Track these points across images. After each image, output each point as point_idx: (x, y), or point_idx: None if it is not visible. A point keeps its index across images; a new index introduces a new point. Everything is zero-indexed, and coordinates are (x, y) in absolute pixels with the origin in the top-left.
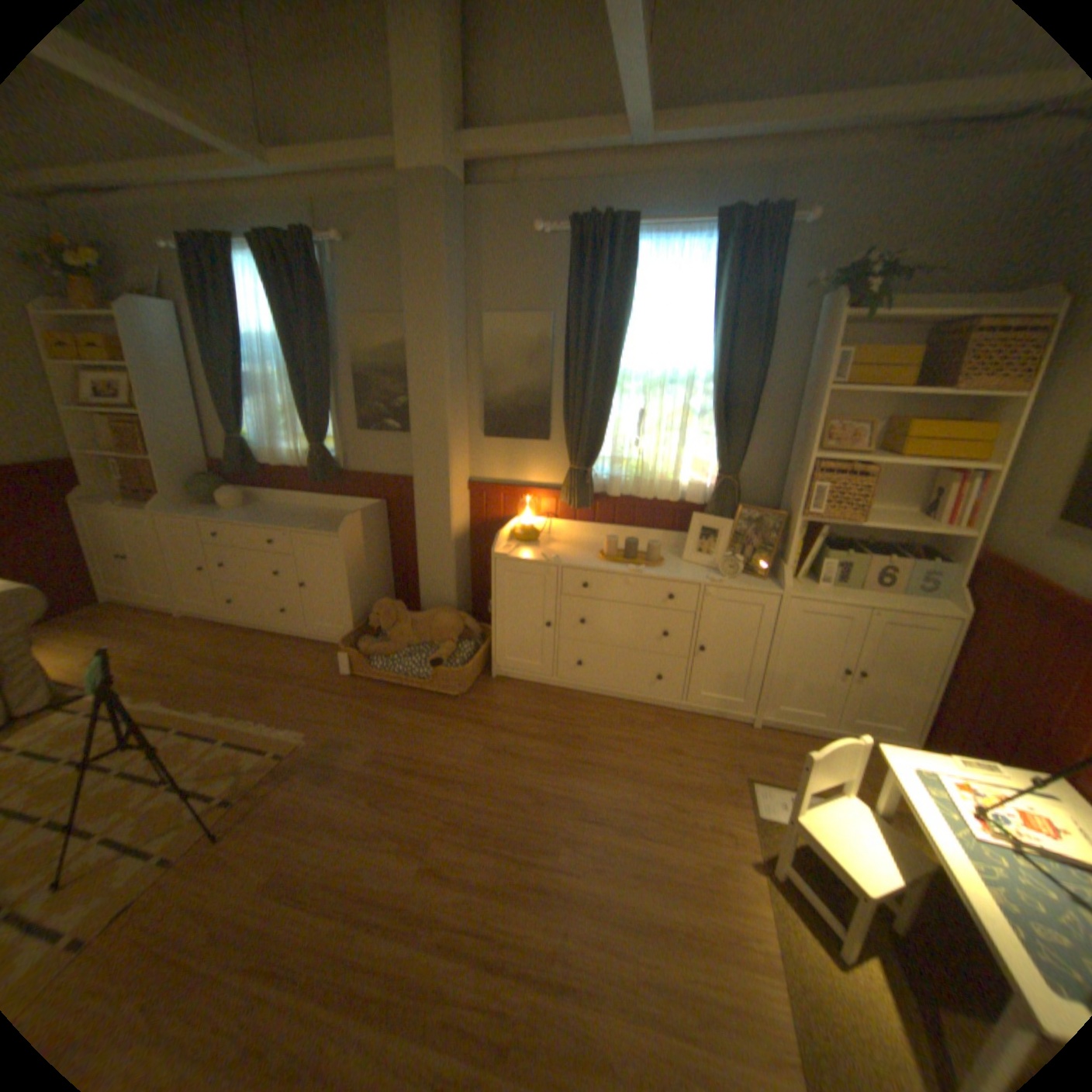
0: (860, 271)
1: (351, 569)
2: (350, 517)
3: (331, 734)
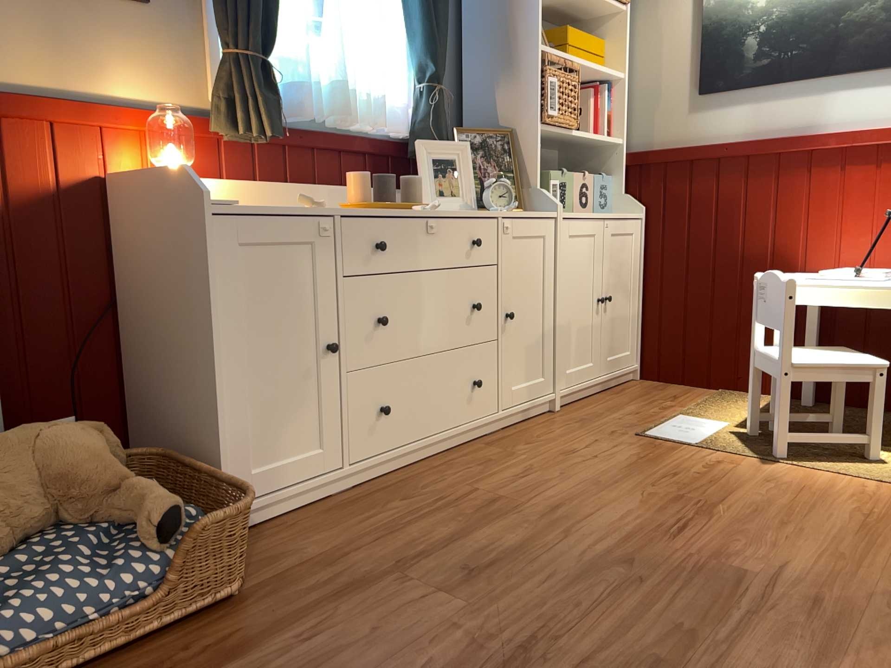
0: None
1: None
2: None
3: None
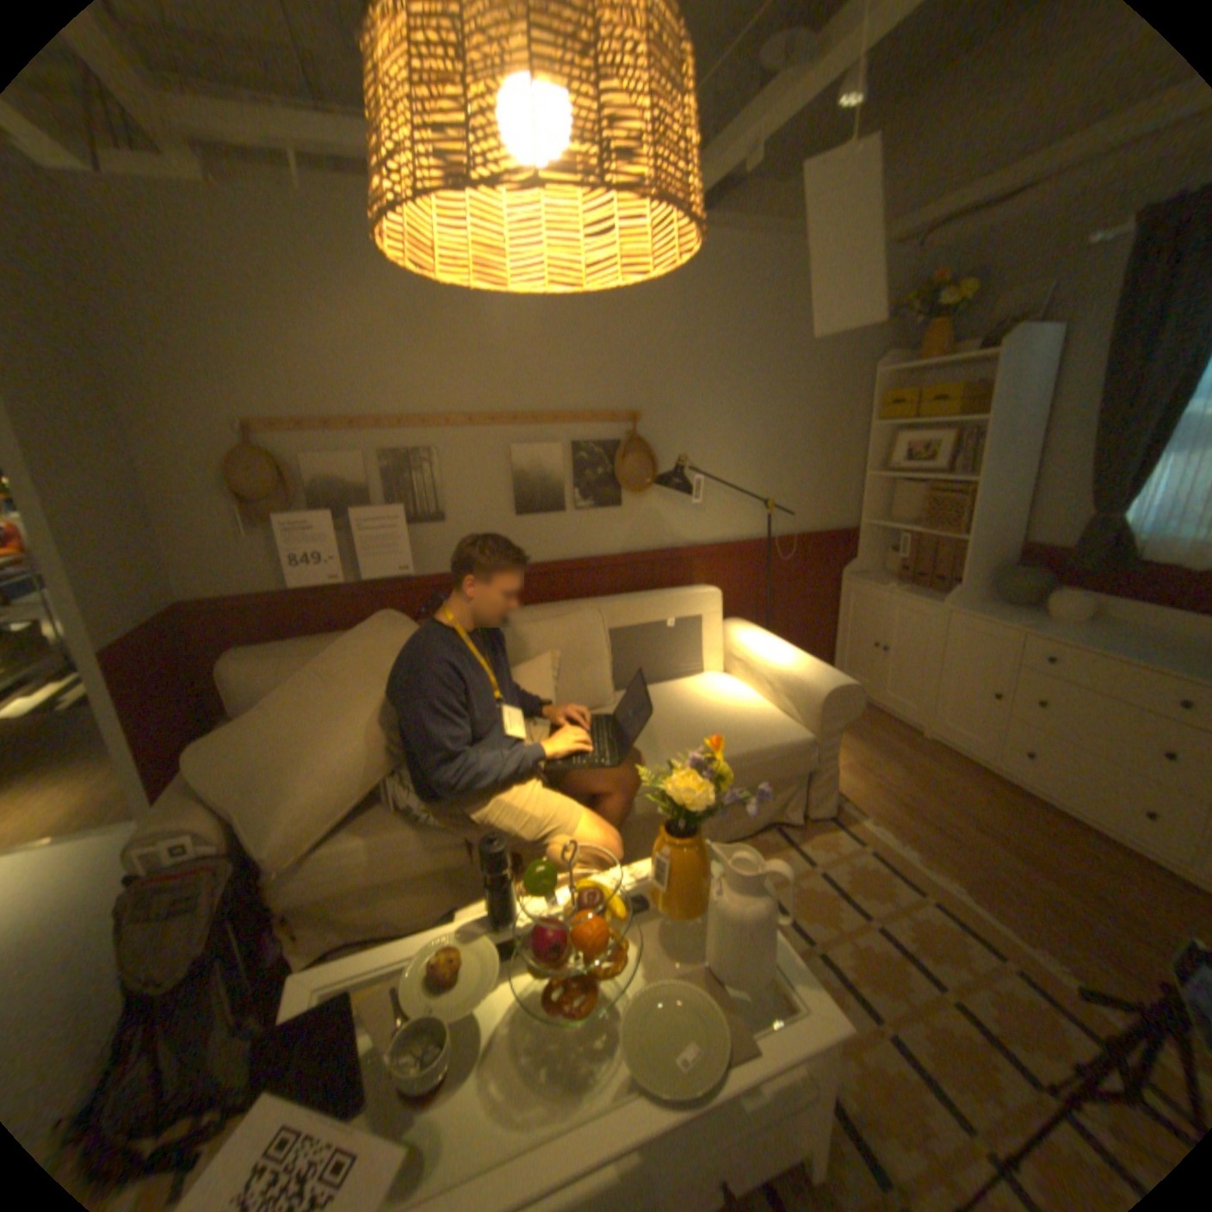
0: None
1: None
2: None
3: None
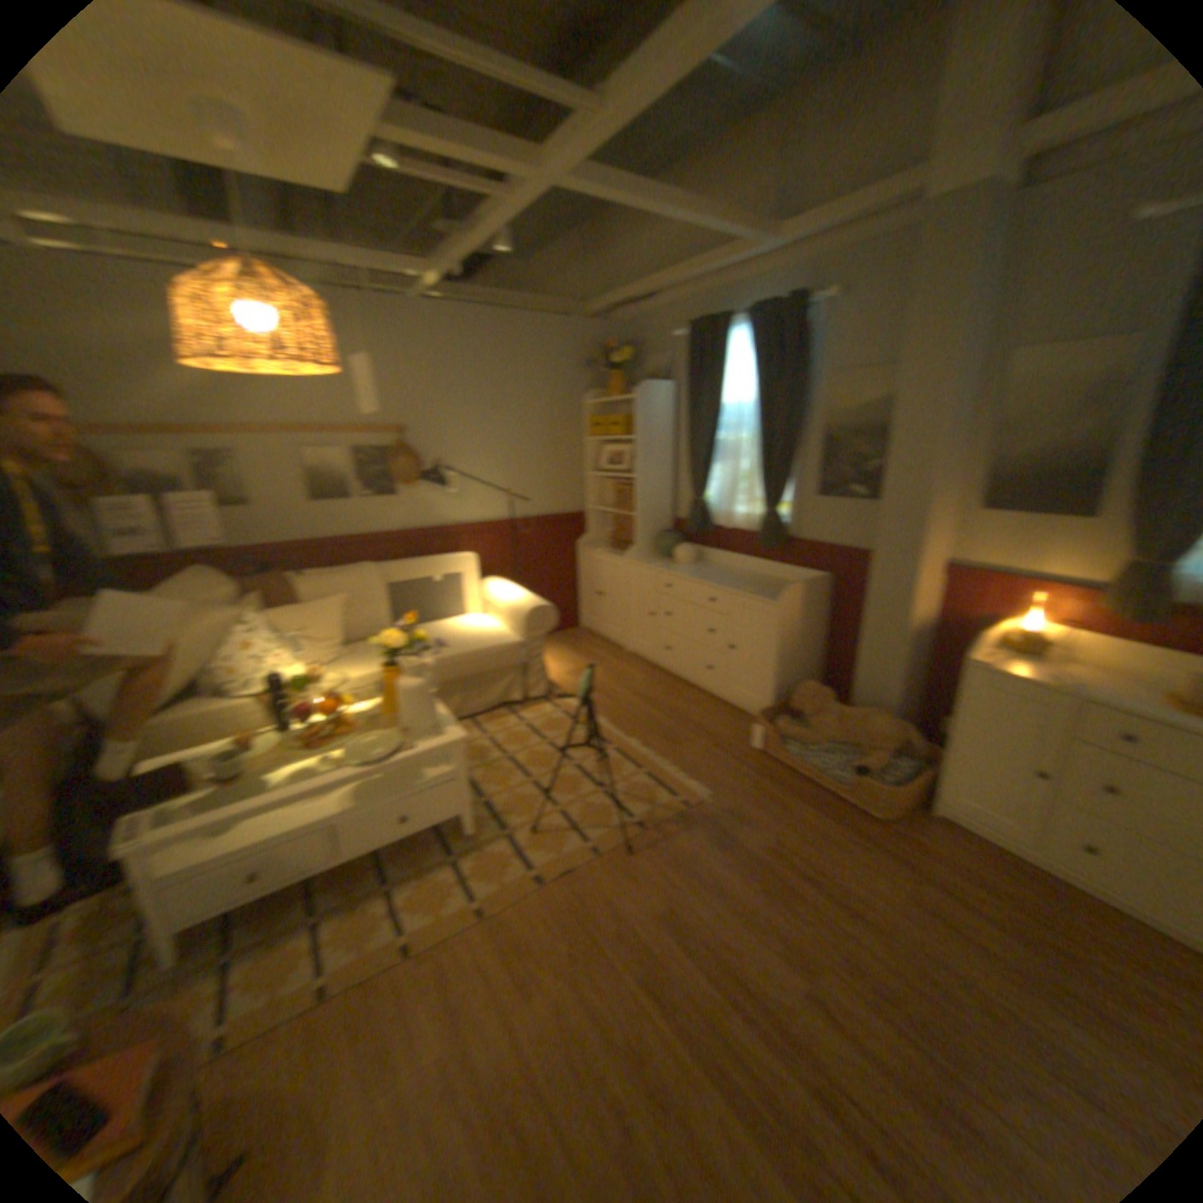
0: None
1: (782, 641)
2: (791, 587)
3: (734, 803)
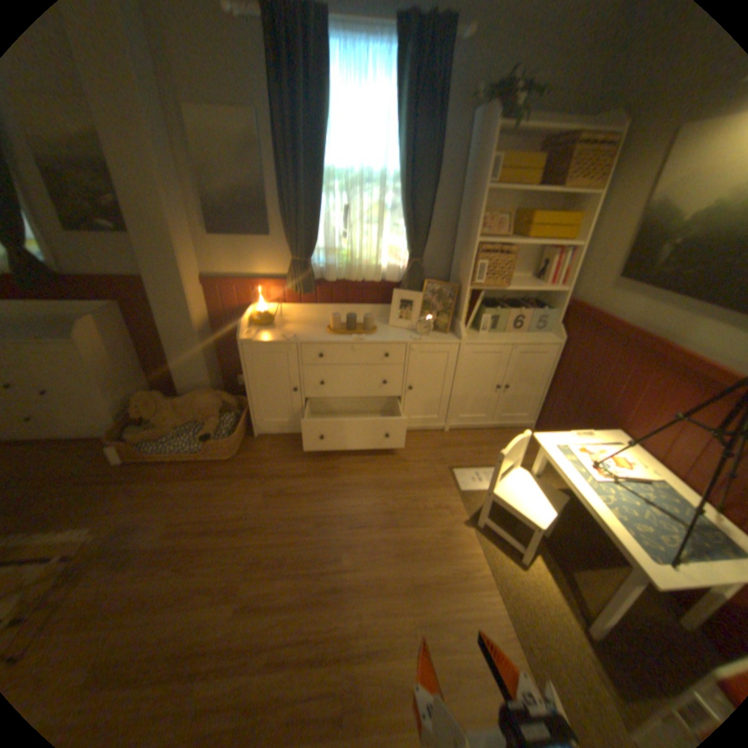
0: (504, 88)
1: (95, 371)
2: (80, 323)
3: (116, 523)
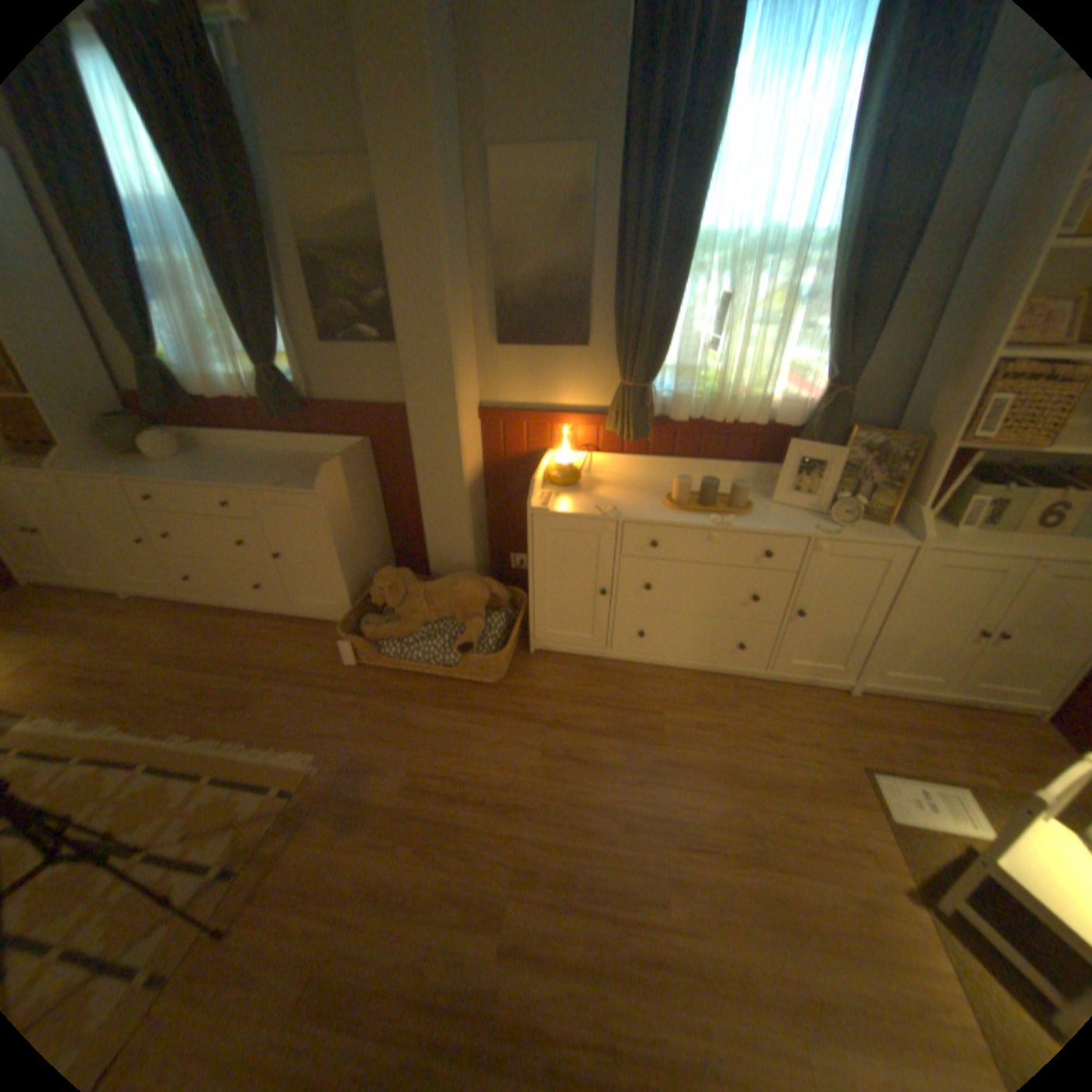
0: None
1: (339, 532)
2: (328, 466)
3: (348, 751)
